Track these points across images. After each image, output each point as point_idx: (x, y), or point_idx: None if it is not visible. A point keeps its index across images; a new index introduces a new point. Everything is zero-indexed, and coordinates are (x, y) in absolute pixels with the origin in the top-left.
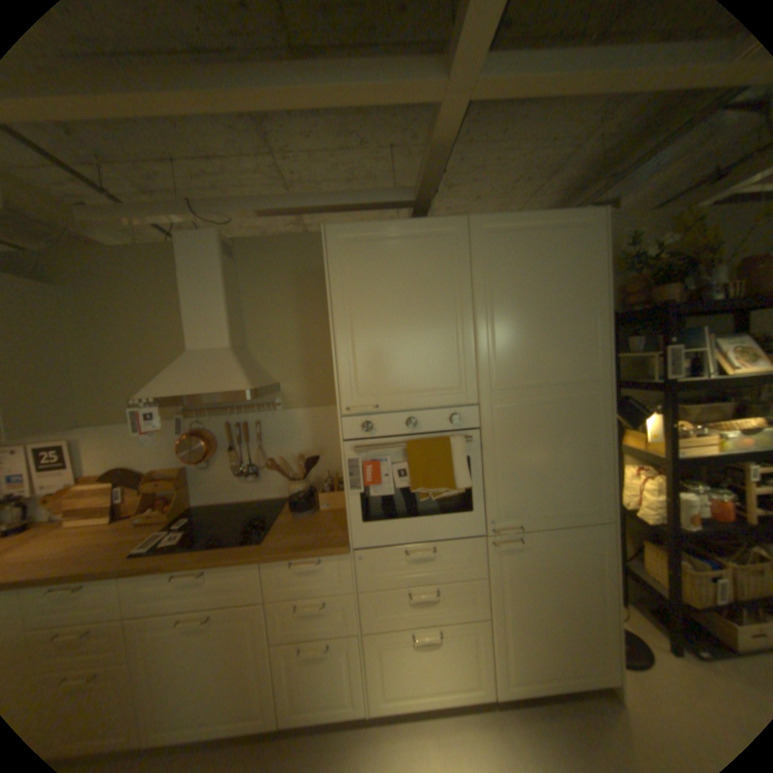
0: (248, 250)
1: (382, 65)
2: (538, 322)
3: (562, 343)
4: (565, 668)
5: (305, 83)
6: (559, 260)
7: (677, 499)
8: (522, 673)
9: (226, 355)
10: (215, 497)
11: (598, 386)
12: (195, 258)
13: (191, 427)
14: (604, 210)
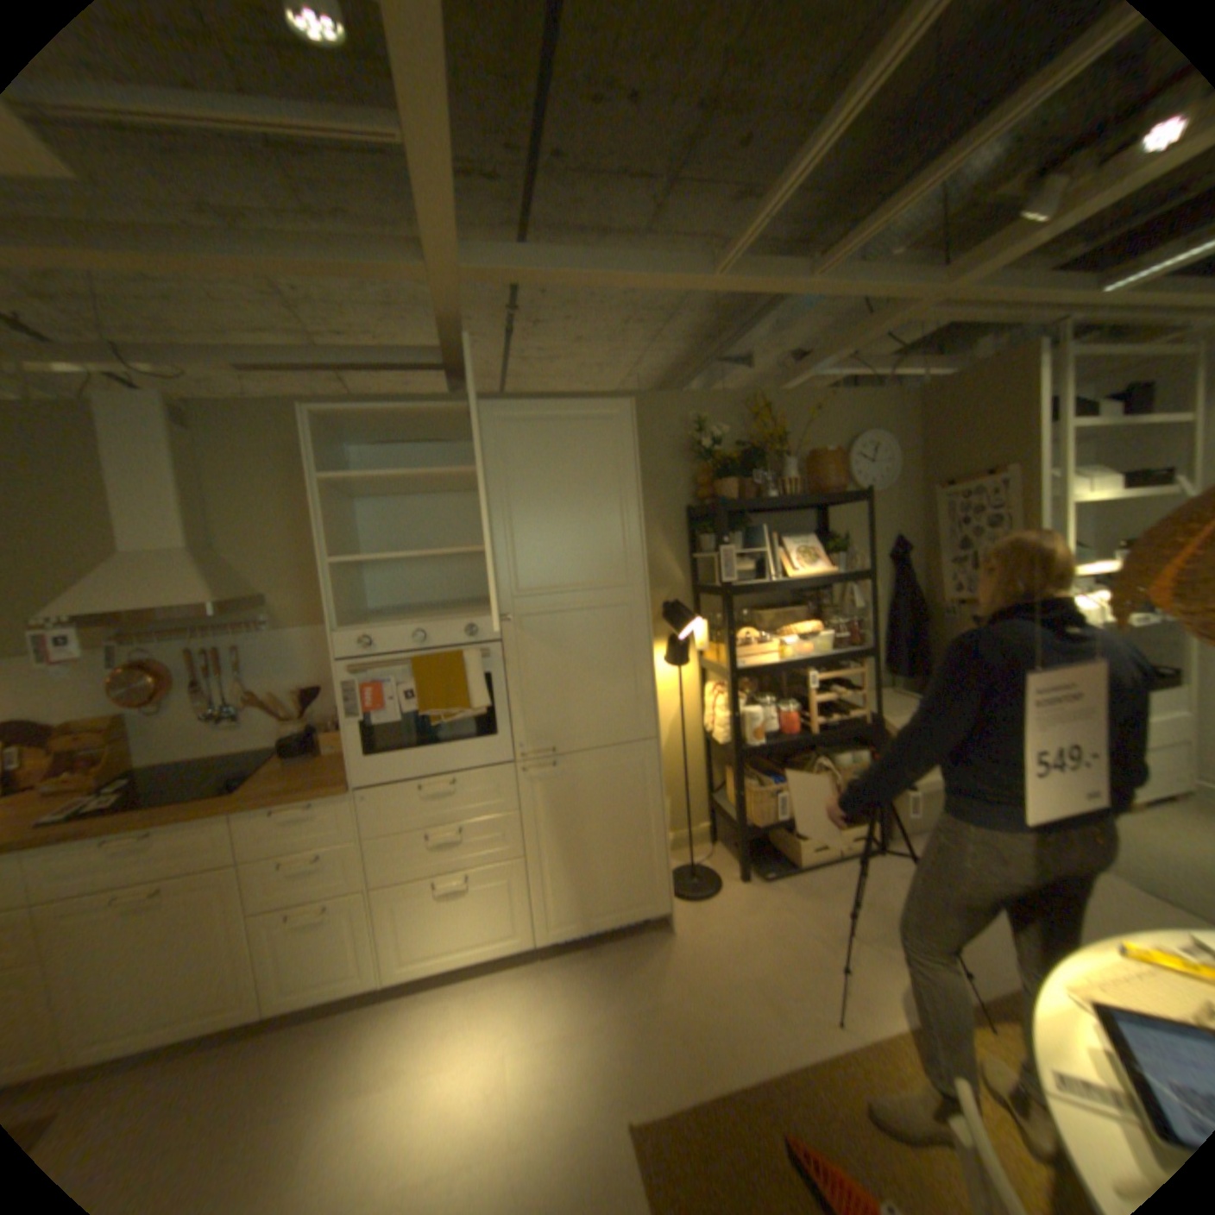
0: (209, 417)
1: (345, 246)
2: (559, 522)
3: (587, 545)
4: (608, 901)
5: (253, 258)
6: (579, 456)
7: (741, 713)
8: (560, 912)
9: (176, 559)
10: (169, 755)
11: (628, 591)
12: (123, 430)
13: (127, 659)
14: (625, 404)
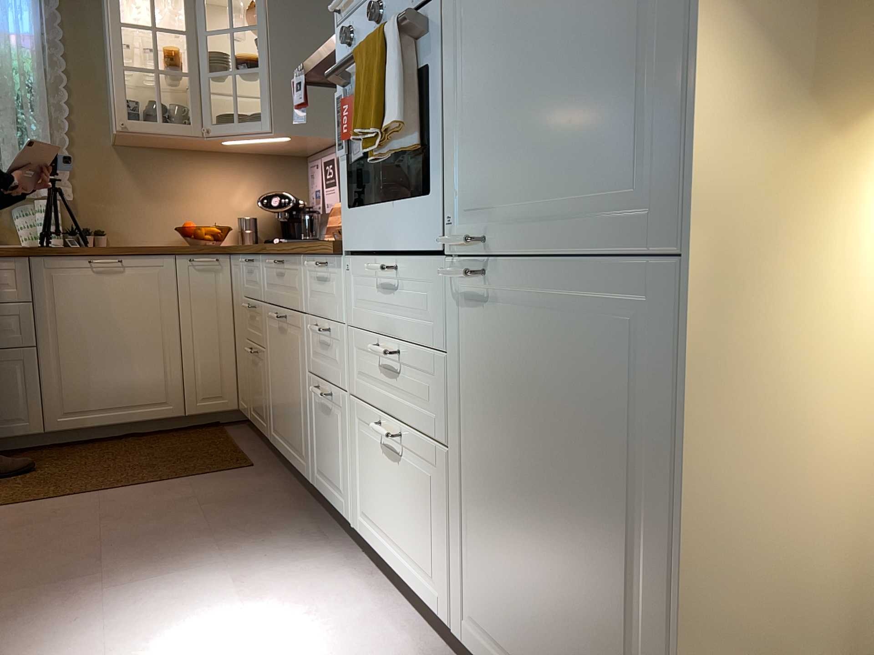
0: None
1: None
2: None
3: None
4: None
5: None
6: None
7: None
8: (486, 611)
9: None
10: None
11: None
12: None
13: None
14: None
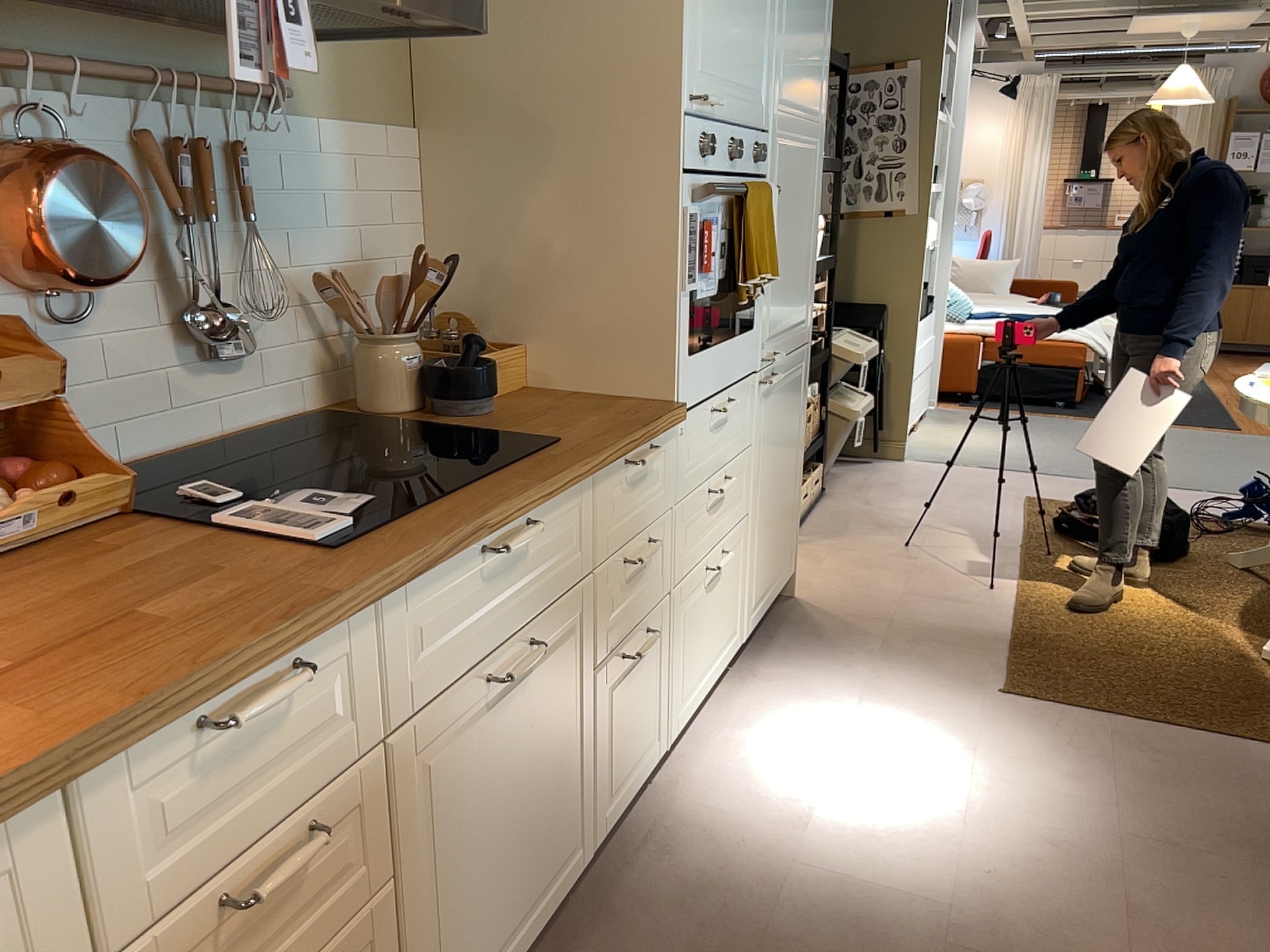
0: None
1: None
2: (806, 7)
3: (813, 53)
4: (777, 563)
5: None
6: None
7: None
8: (758, 587)
9: None
10: (107, 442)
11: (820, 133)
12: None
13: (13, 130)
14: None
